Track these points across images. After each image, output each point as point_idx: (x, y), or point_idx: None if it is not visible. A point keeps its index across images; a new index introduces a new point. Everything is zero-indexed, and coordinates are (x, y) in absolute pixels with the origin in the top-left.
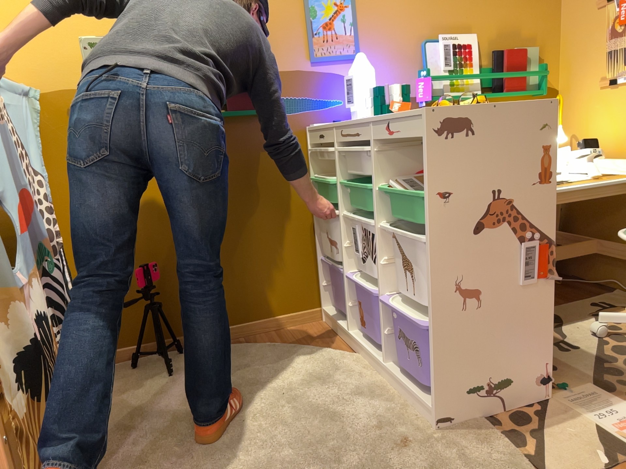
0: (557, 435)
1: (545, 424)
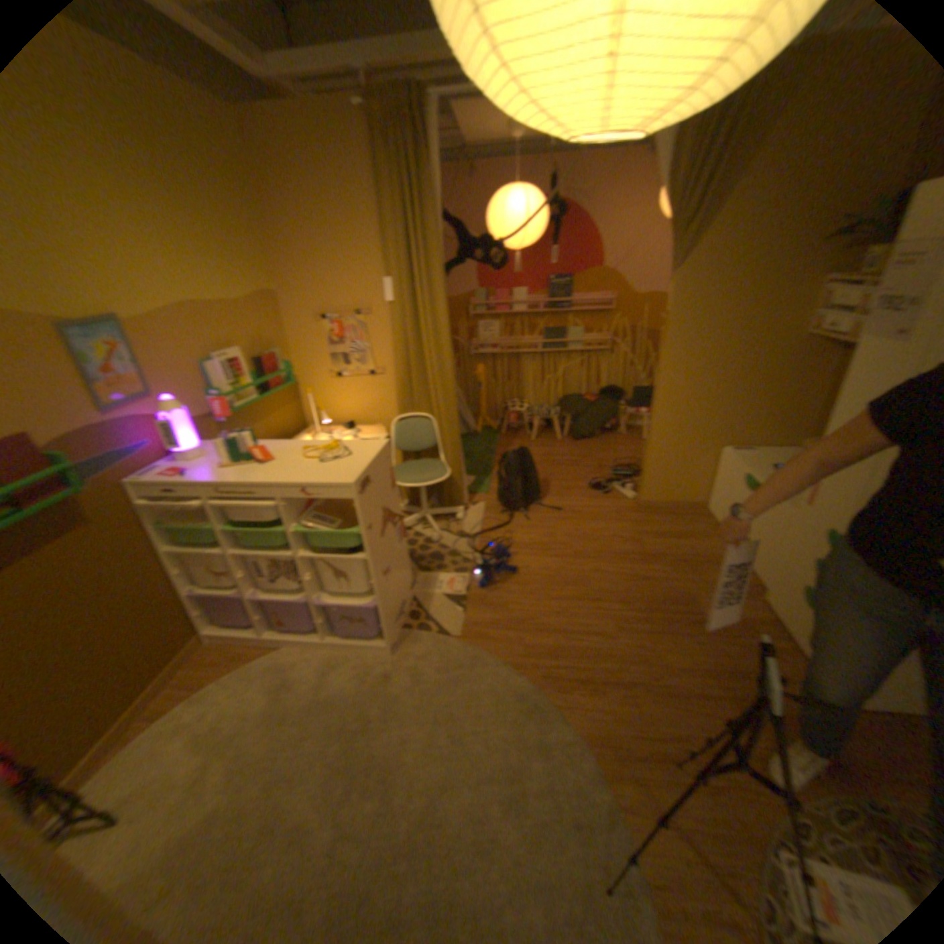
0: (434, 611)
1: (425, 609)
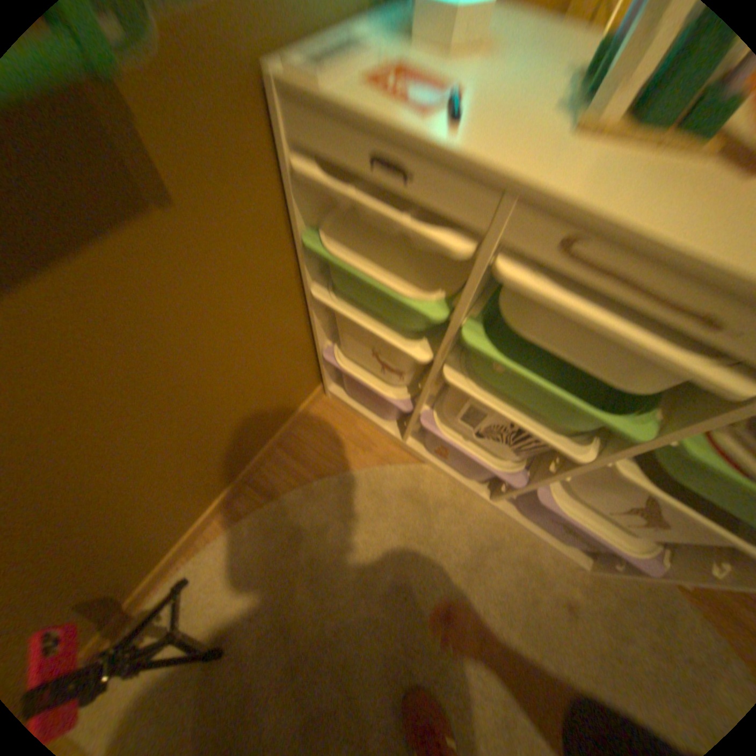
0: None
1: None
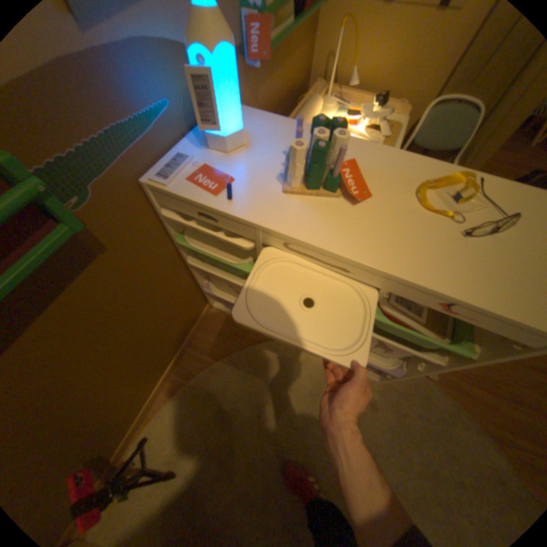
0: None
1: None
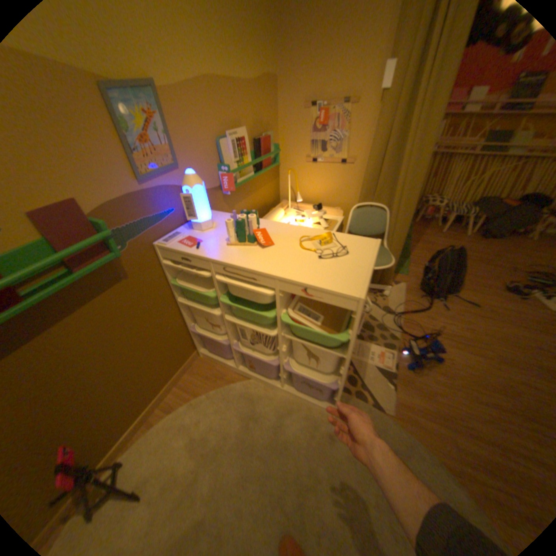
0: (368, 380)
1: (360, 376)
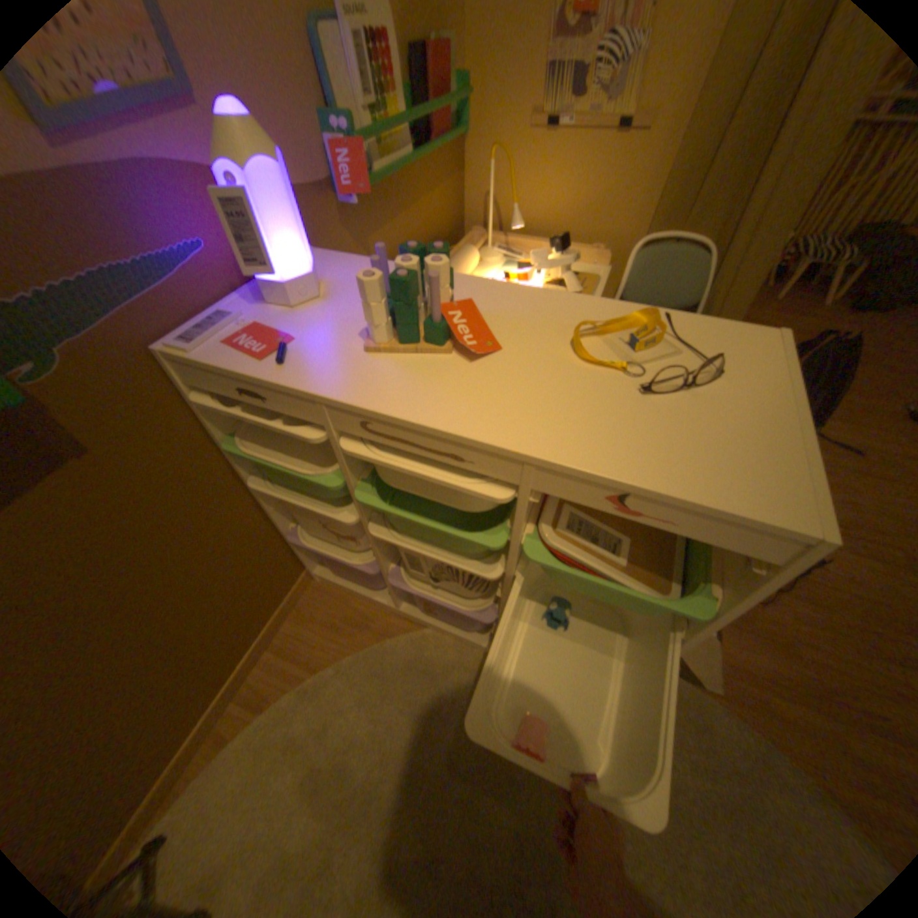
0: None
1: None
